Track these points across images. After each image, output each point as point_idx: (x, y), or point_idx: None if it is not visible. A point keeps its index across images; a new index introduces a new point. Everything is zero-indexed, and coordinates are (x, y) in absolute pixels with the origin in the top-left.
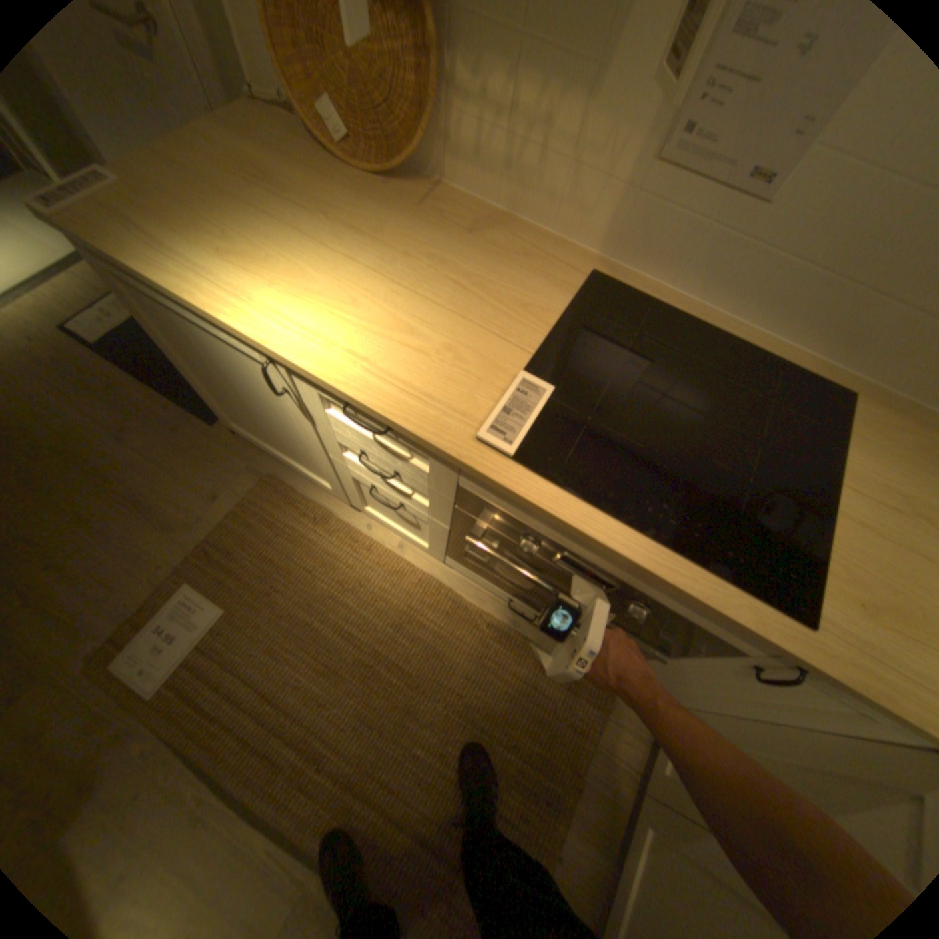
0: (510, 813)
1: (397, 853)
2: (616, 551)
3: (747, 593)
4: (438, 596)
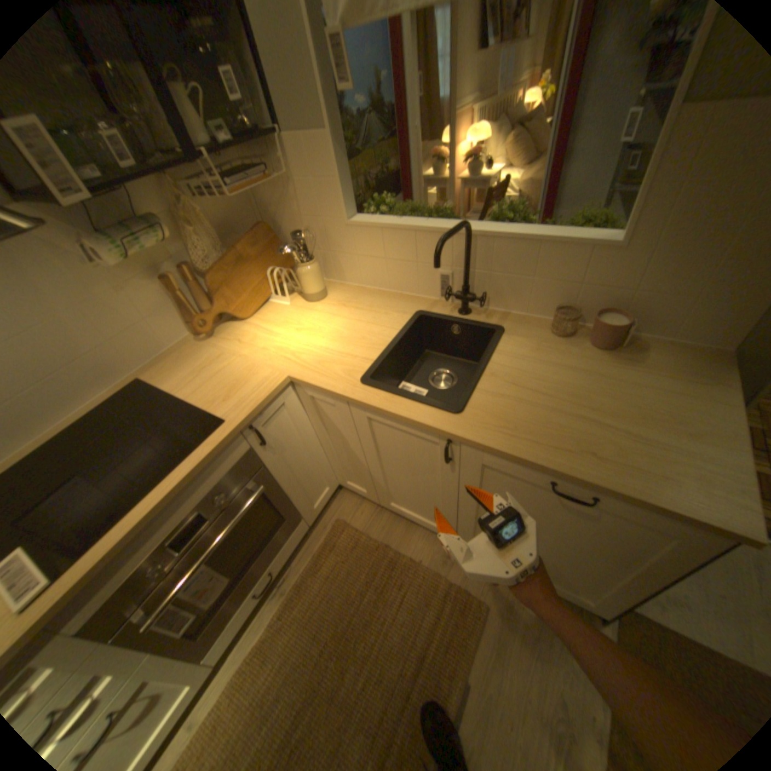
0: (394, 597)
1: (419, 698)
2: (148, 510)
3: (197, 446)
4: (244, 672)
